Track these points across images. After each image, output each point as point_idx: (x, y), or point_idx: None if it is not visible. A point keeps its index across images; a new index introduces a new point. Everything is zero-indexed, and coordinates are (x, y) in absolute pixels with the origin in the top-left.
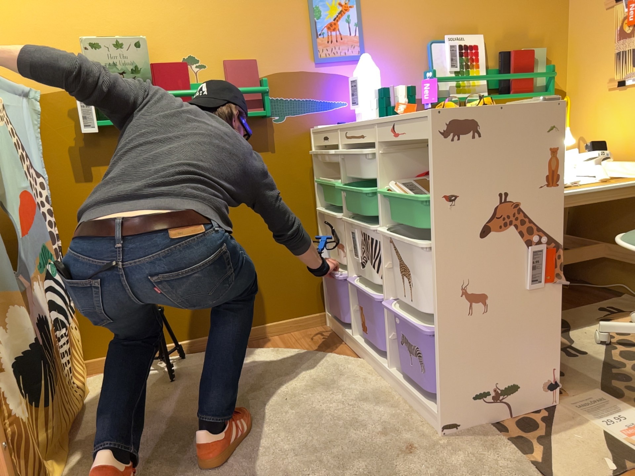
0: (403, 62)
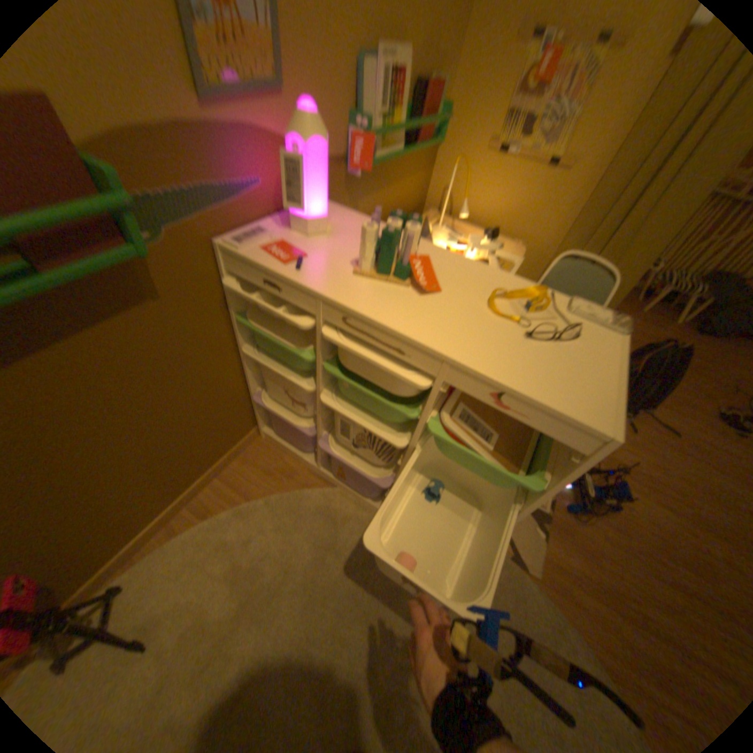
0: (330, 89)
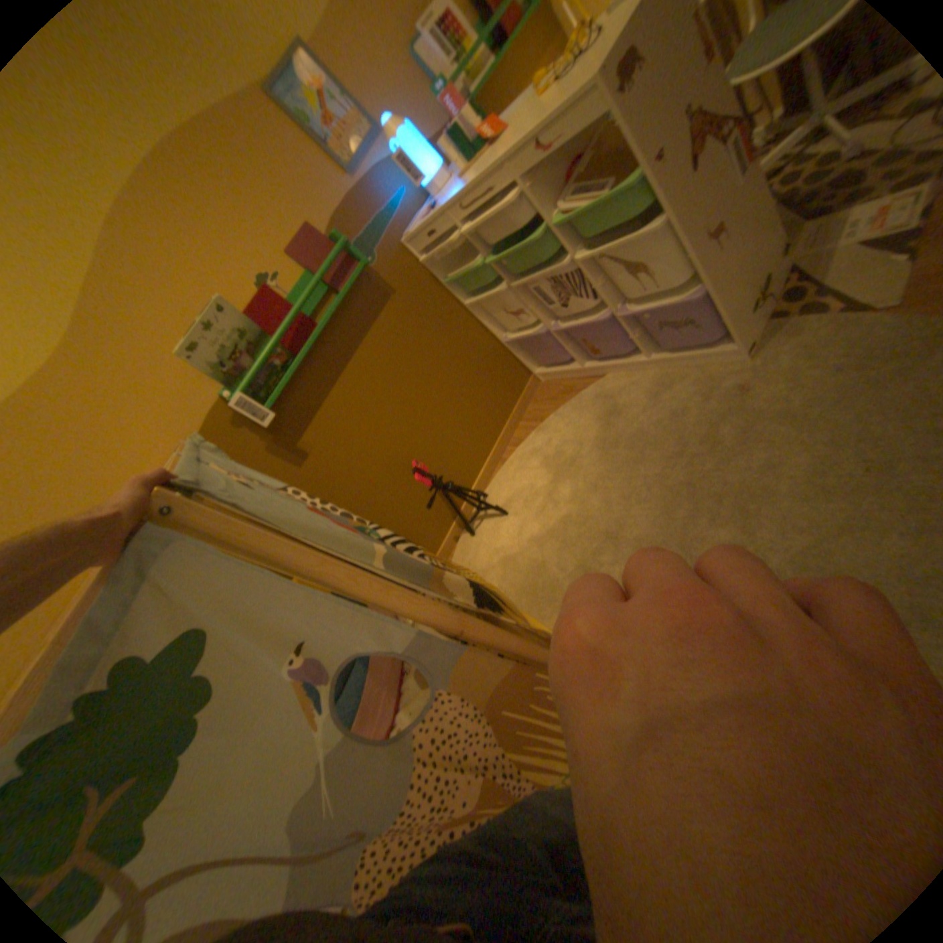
0: (406, 95)
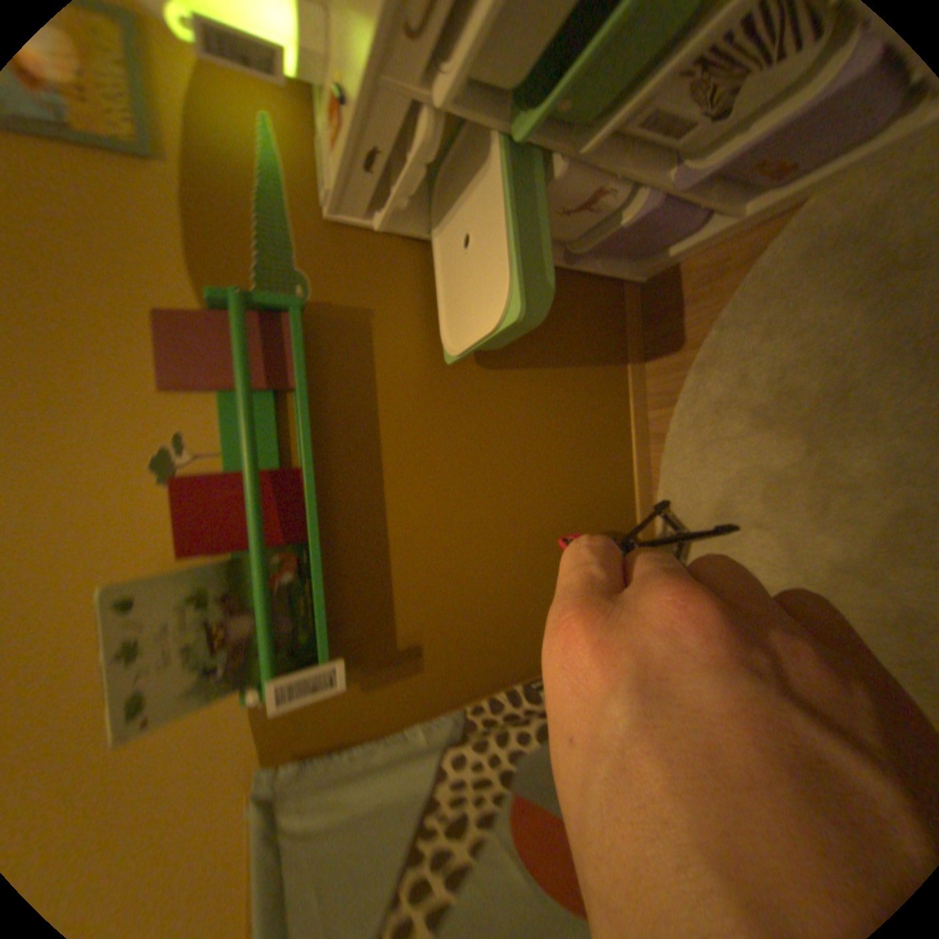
0: None
